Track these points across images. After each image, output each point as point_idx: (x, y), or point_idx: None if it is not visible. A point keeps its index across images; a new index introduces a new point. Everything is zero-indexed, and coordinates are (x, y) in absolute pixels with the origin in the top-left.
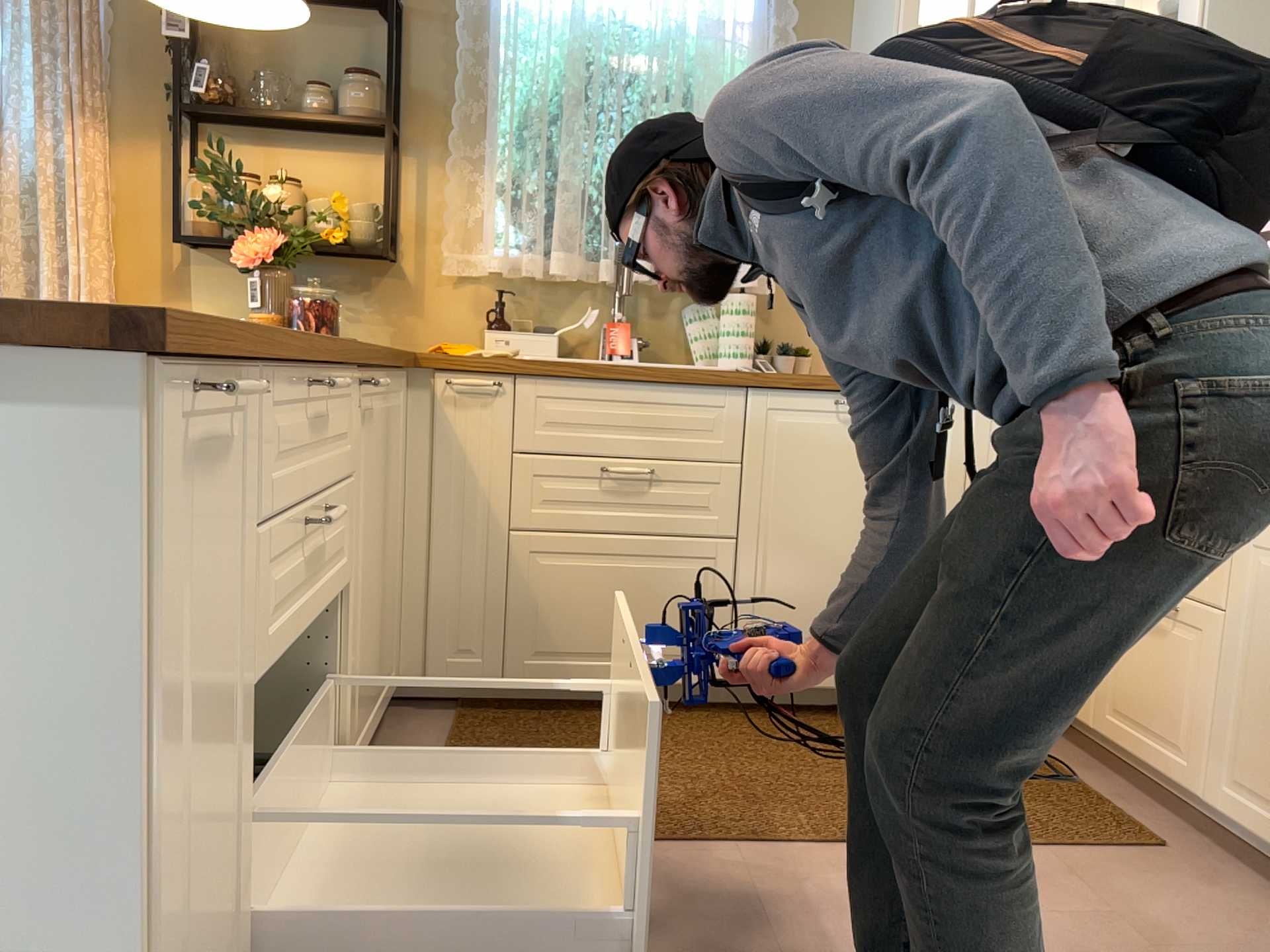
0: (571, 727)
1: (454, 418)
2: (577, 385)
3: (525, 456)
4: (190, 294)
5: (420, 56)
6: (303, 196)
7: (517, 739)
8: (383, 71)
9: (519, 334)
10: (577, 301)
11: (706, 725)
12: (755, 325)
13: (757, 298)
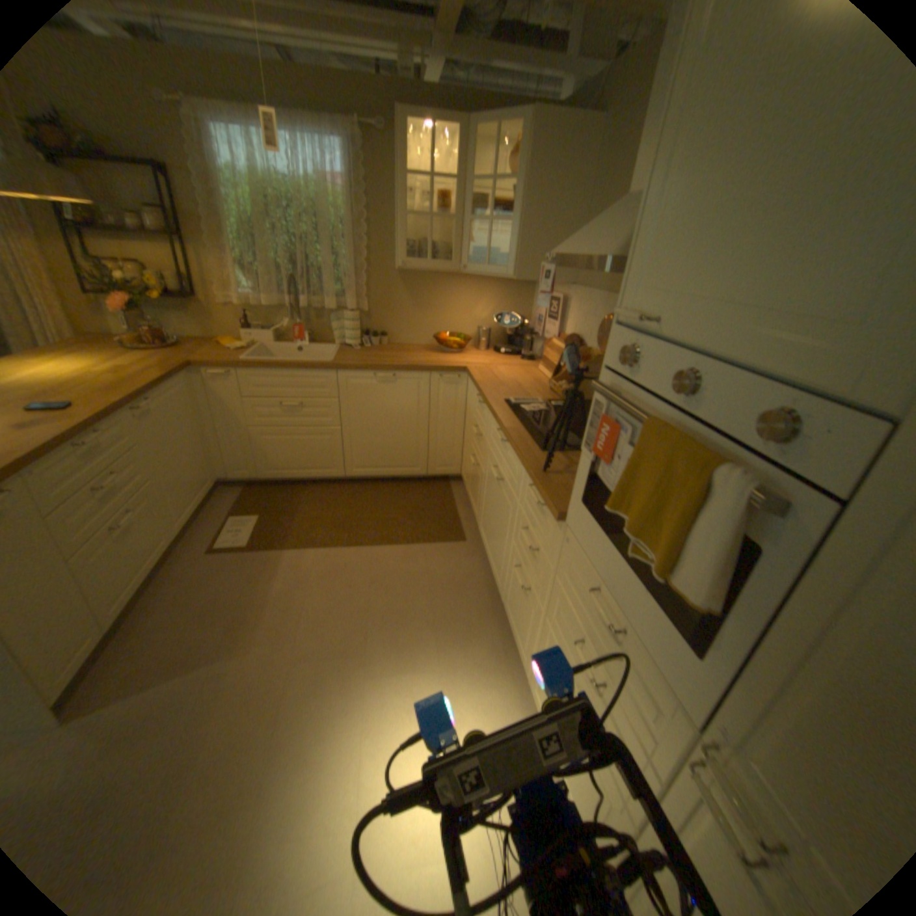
0: (284, 496)
1: (214, 387)
2: (263, 373)
3: (249, 399)
4: (101, 315)
5: (180, 194)
6: (141, 268)
7: (260, 504)
8: (163, 202)
9: (255, 333)
10: (282, 315)
11: (336, 492)
12: (358, 328)
13: (362, 313)
